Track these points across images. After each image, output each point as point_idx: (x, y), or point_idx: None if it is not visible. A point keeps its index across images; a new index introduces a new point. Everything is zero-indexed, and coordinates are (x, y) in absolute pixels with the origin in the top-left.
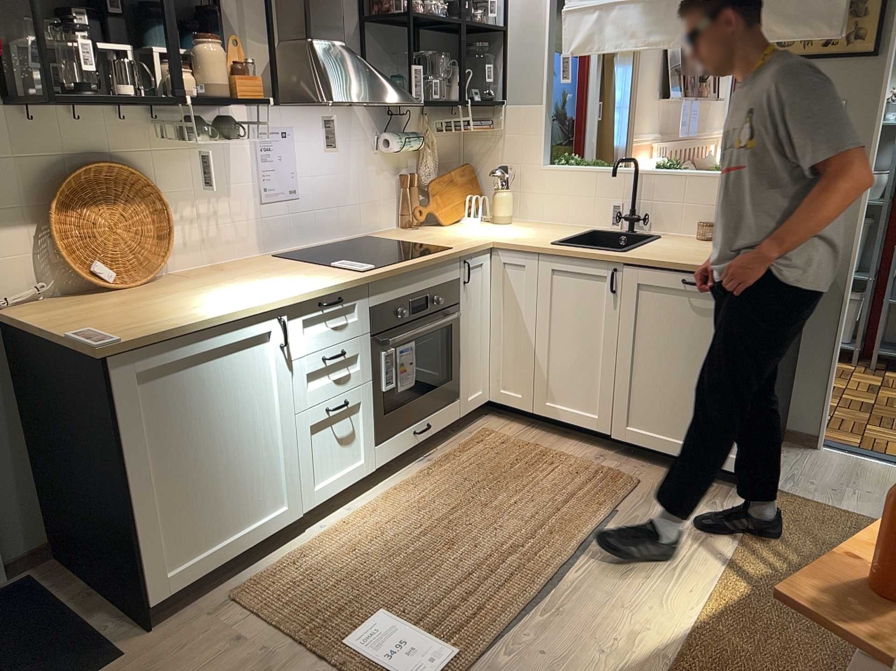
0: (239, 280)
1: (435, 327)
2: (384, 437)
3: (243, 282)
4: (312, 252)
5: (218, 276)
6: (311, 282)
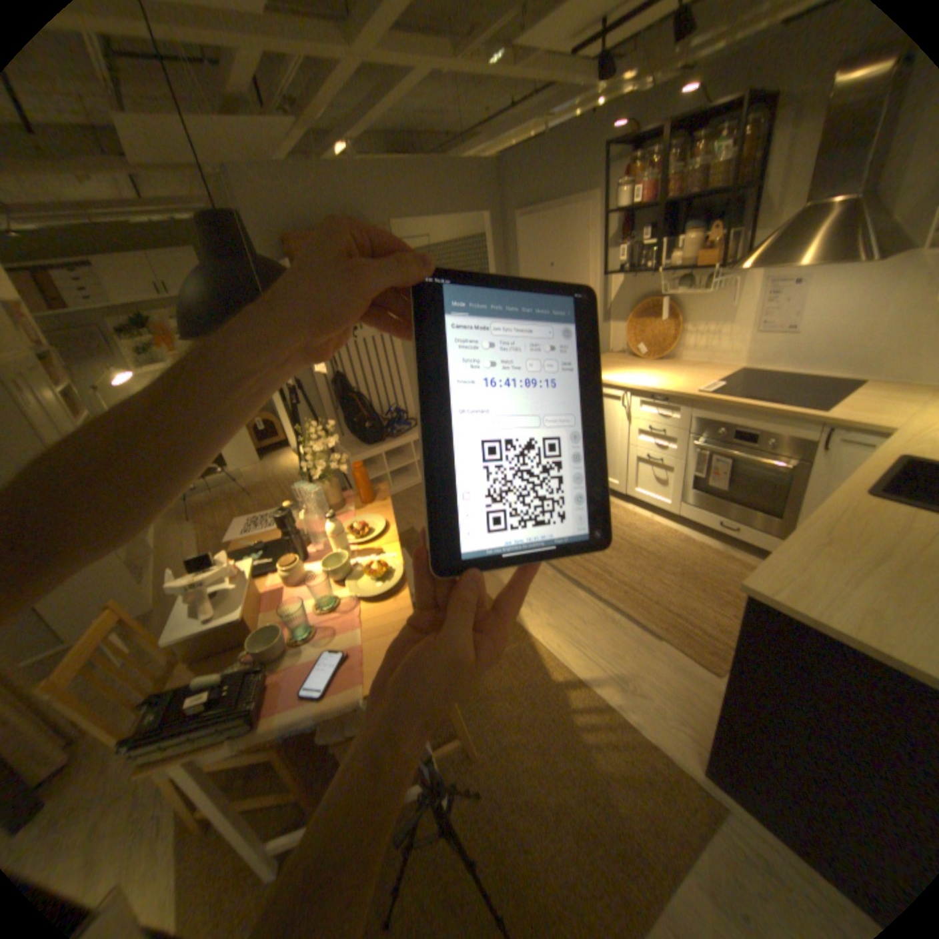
0: (671, 371)
1: (781, 469)
2: (698, 505)
3: (664, 372)
4: (796, 377)
5: (679, 367)
6: (663, 384)
